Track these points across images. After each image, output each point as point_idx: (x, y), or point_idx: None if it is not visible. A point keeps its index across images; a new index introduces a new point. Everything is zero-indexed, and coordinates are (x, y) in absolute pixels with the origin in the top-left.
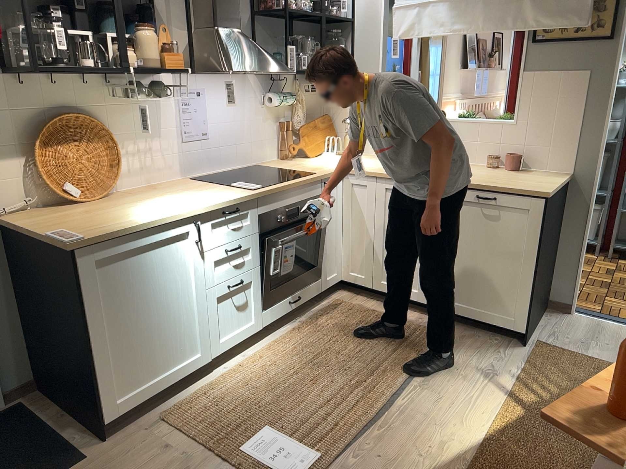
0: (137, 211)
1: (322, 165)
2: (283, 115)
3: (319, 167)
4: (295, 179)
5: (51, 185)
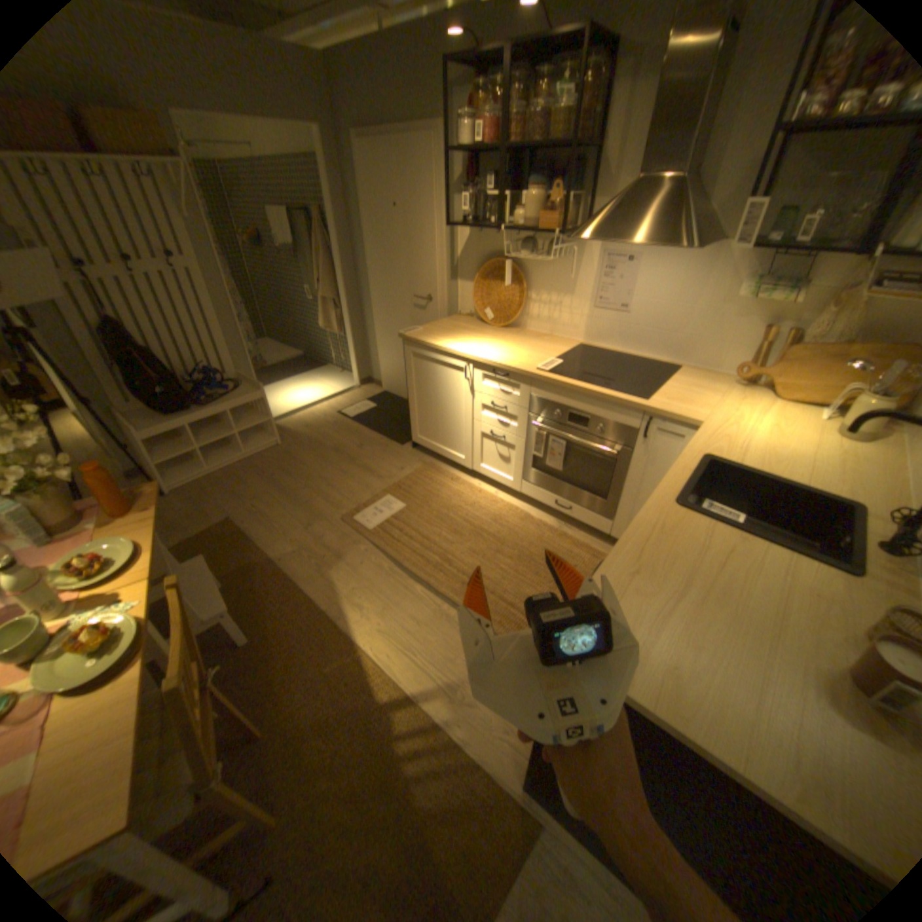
0: (464, 340)
1: (716, 406)
2: (795, 317)
3: (699, 404)
4: (599, 387)
5: (474, 306)
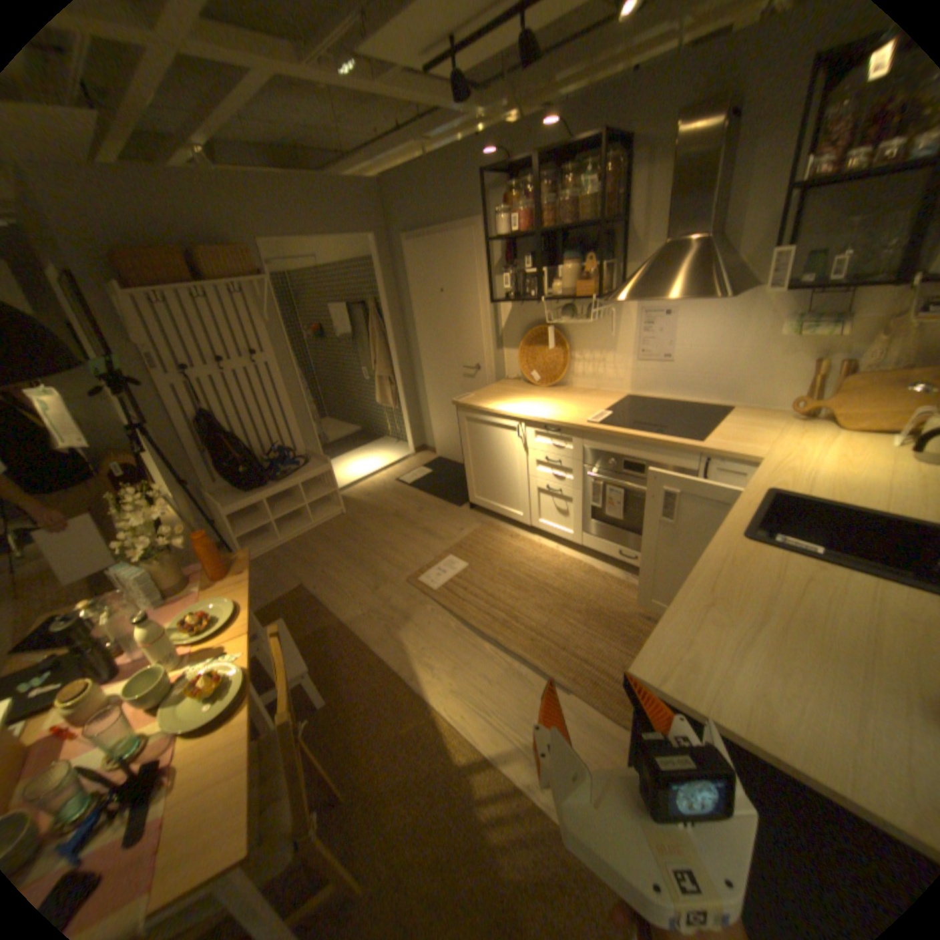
0: (513, 401)
1: (775, 442)
2: (845, 349)
3: (757, 441)
4: (651, 433)
5: (520, 369)
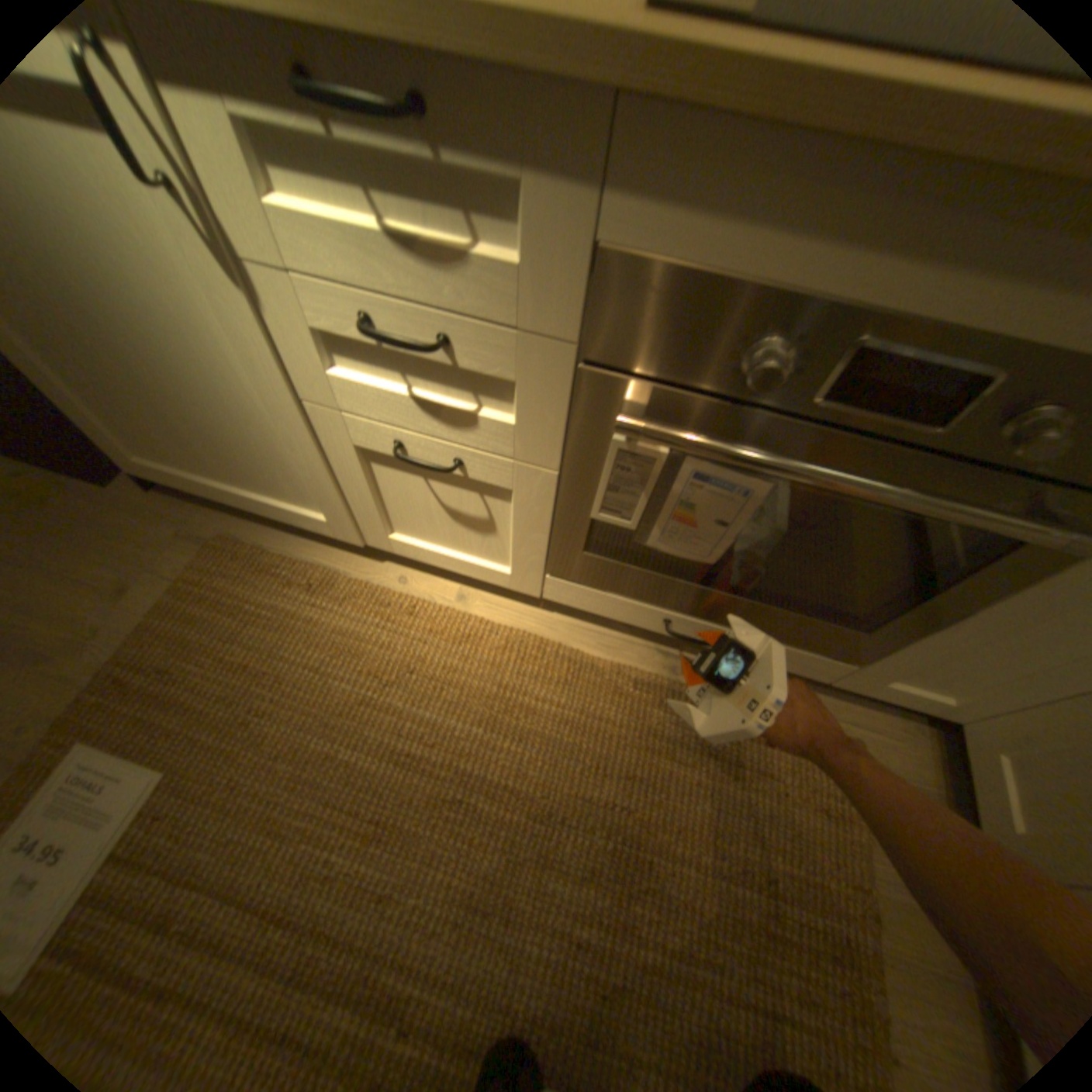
0: None
1: None
2: None
3: None
4: None
5: None
